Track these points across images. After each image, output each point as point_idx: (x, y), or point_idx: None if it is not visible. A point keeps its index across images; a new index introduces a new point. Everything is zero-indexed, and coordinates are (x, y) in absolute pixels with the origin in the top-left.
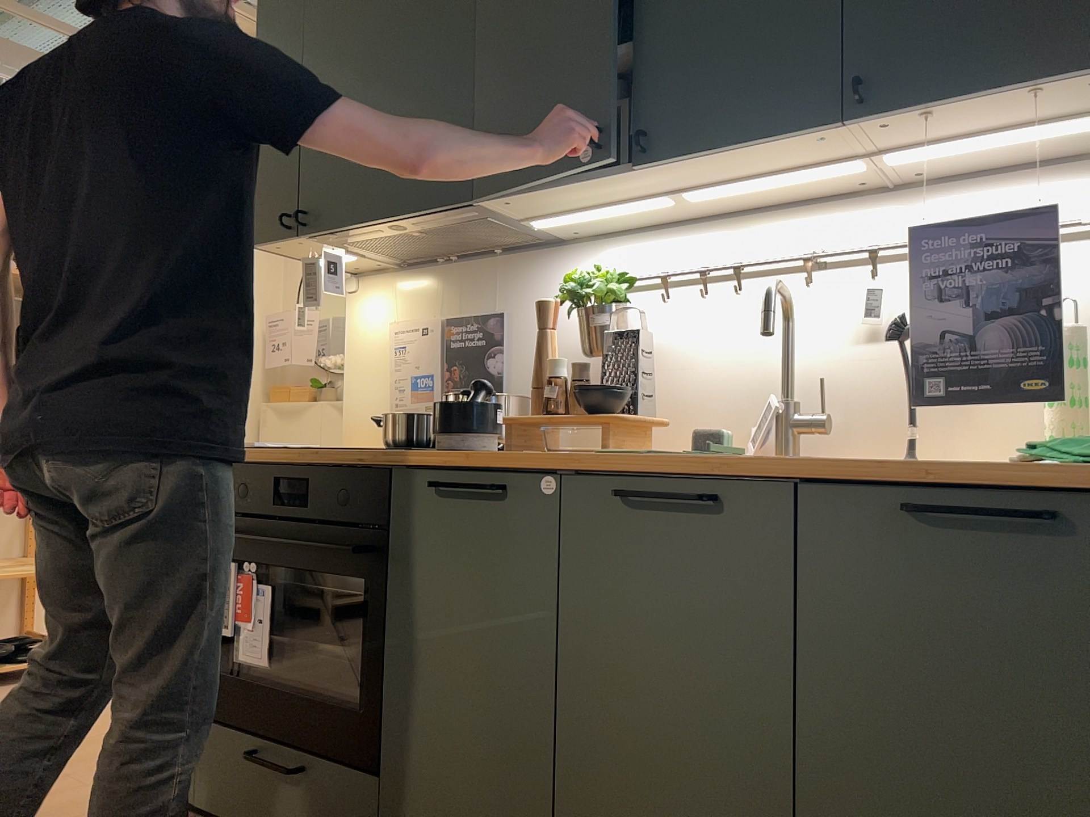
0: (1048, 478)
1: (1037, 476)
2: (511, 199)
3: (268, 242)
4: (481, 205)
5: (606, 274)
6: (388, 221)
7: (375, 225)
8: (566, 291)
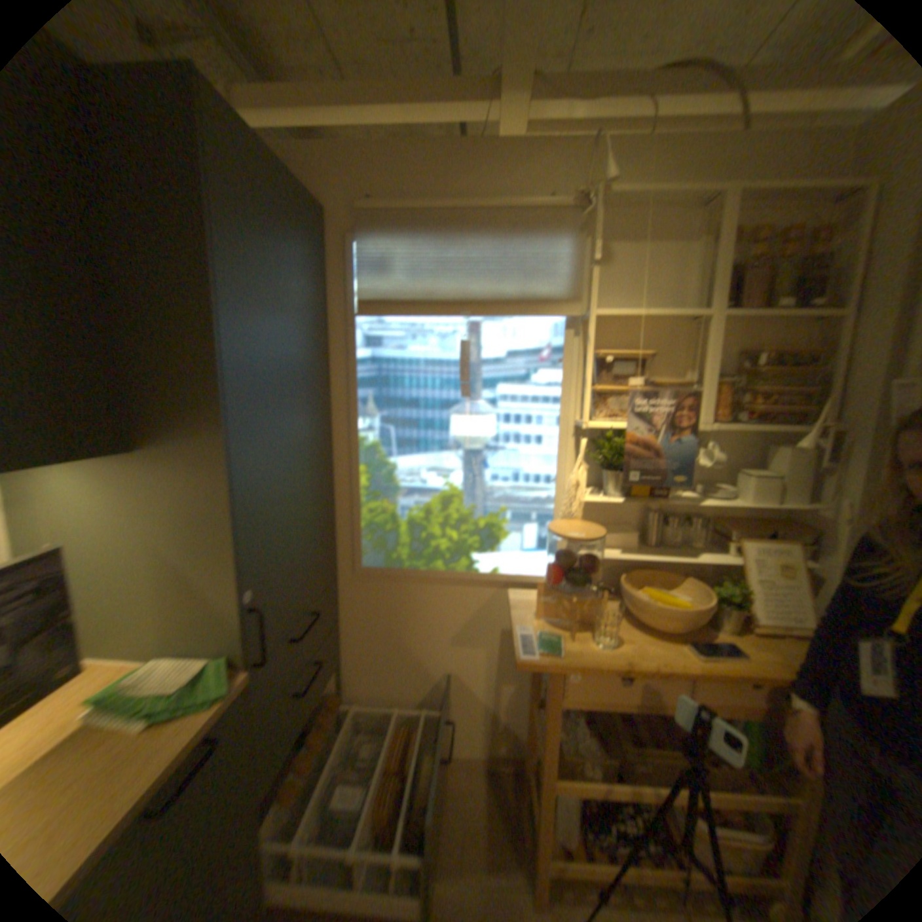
0: (193, 731)
1: (202, 735)
2: None
3: None
4: None
5: None
6: None
7: None
8: None
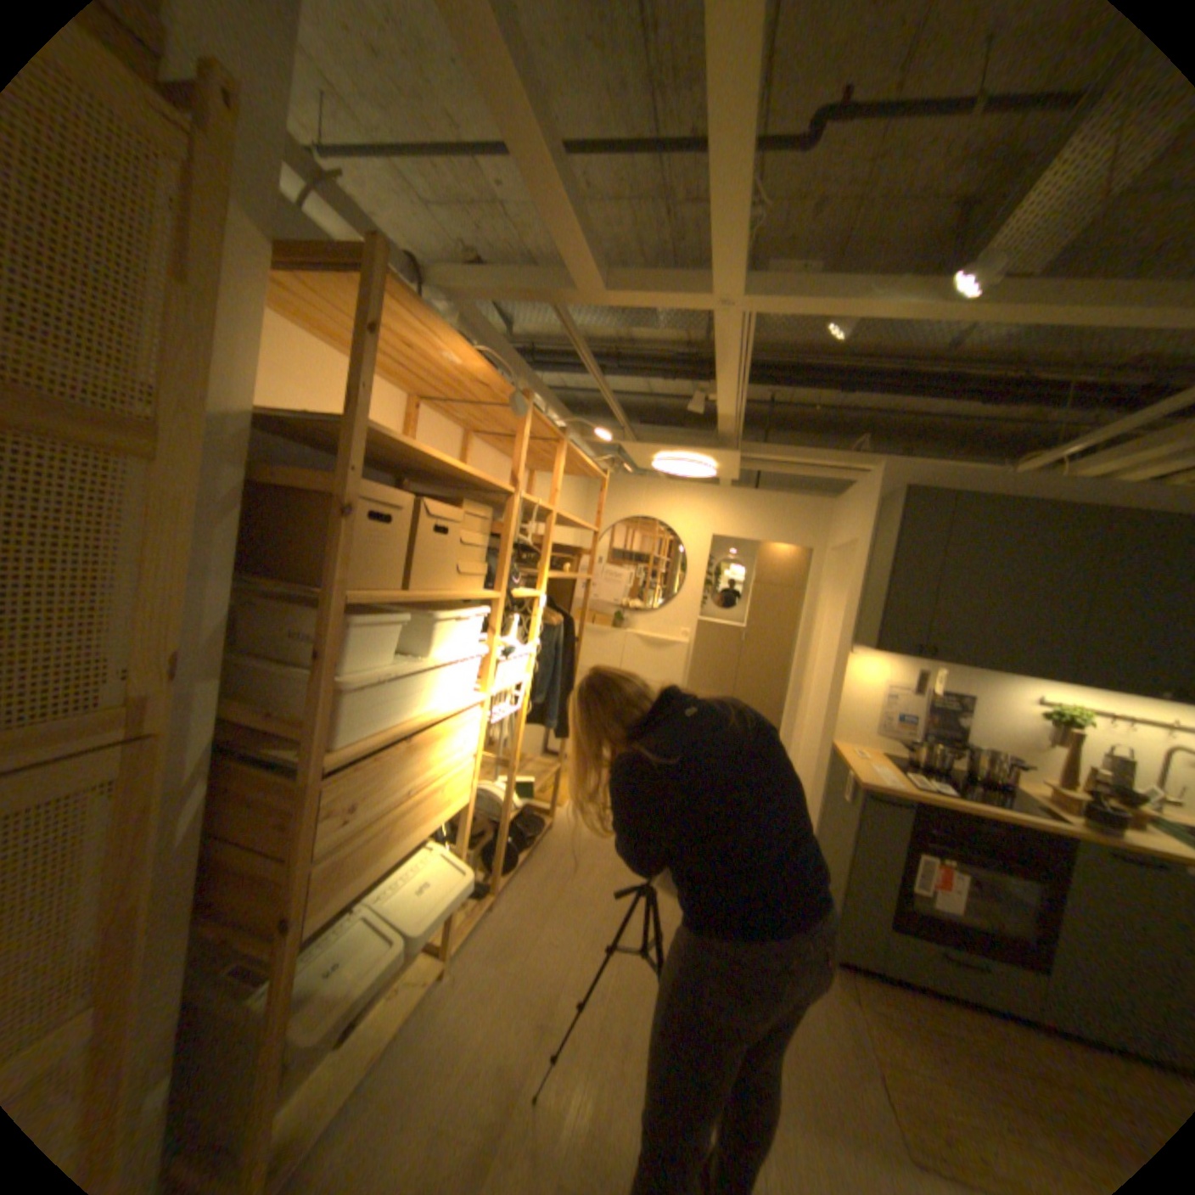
0: None
1: None
2: (1085, 686)
3: (890, 652)
4: (1060, 681)
5: (1088, 716)
6: (997, 672)
7: (985, 670)
8: (1066, 719)
